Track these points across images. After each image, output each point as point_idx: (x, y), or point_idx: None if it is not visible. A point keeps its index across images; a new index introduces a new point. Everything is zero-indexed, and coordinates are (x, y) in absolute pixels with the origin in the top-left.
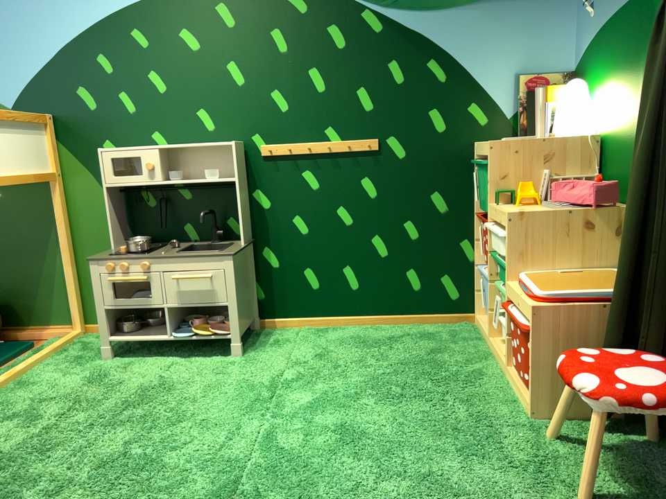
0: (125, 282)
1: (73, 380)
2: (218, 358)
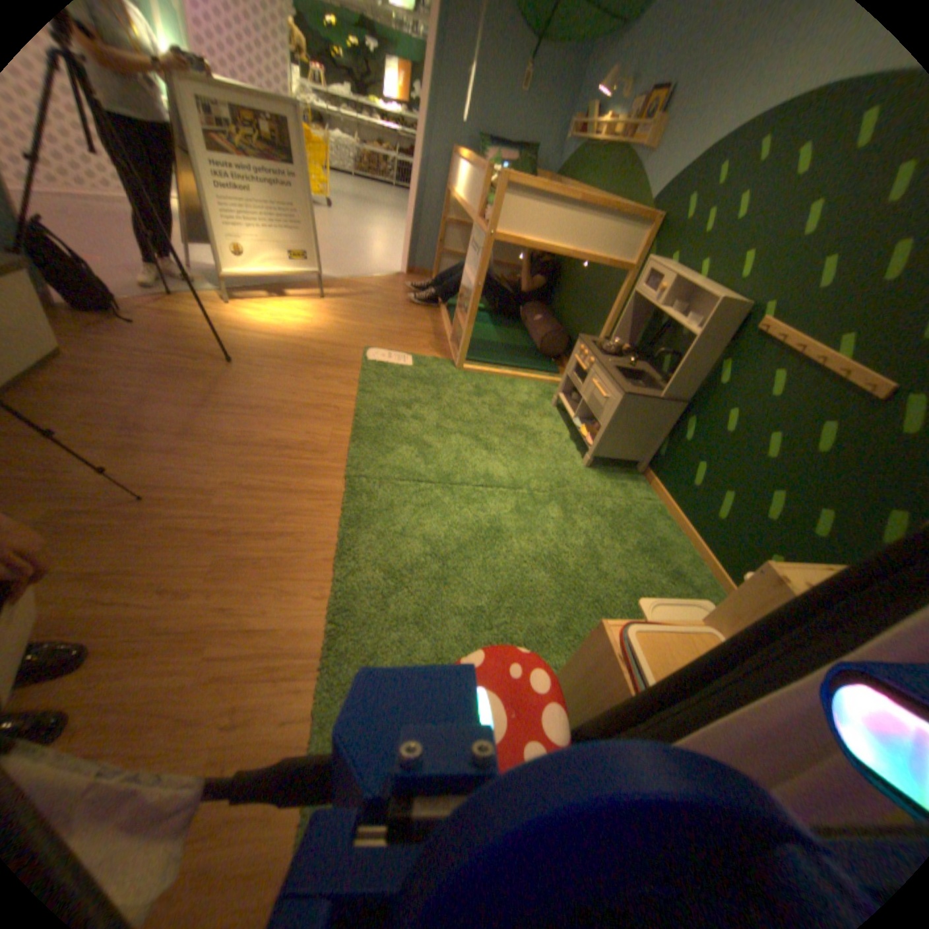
0: (578, 364)
1: (523, 399)
2: (578, 456)
